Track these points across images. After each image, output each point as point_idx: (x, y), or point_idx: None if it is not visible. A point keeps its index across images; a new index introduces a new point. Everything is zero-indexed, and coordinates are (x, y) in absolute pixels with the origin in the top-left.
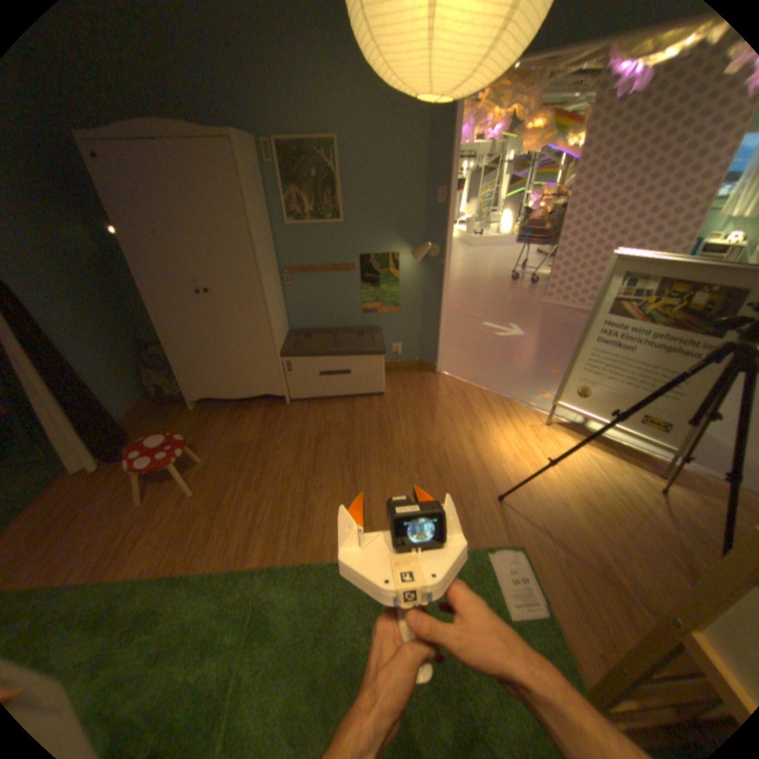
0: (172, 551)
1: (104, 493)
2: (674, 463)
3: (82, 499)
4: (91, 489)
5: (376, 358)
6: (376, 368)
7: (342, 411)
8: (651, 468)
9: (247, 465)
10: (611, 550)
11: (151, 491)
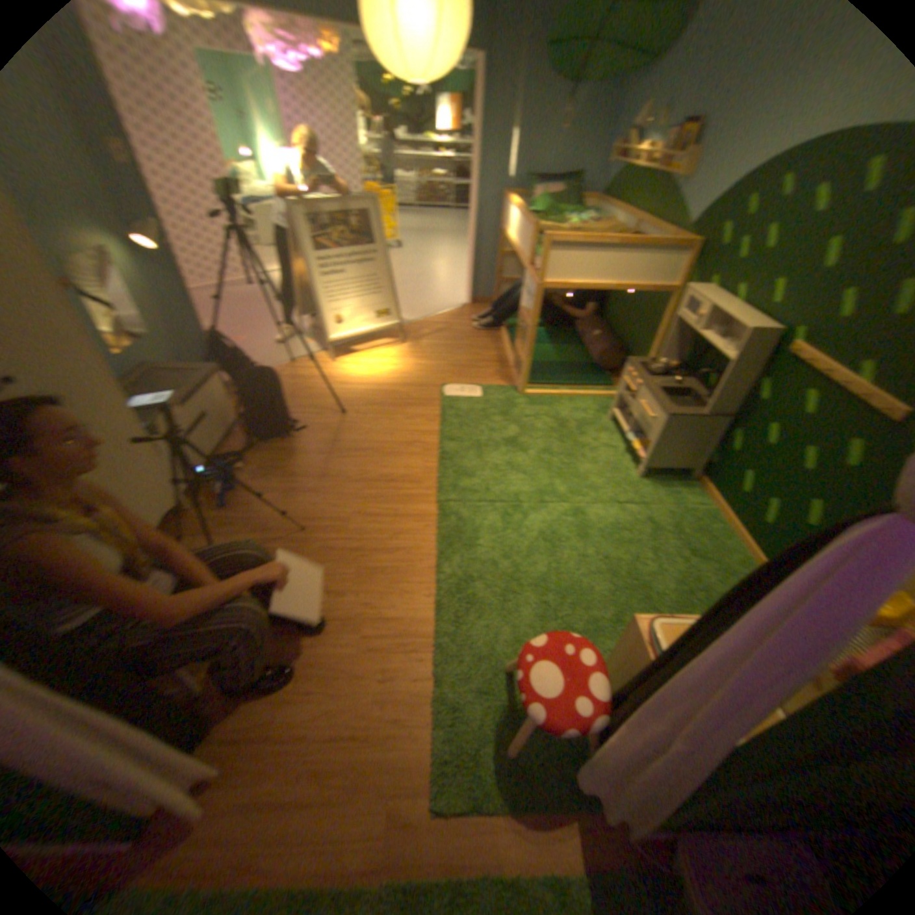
0: (406, 576)
1: (276, 718)
2: (400, 327)
3: (275, 755)
4: (253, 754)
5: (217, 380)
6: (222, 394)
7: (248, 456)
8: (401, 334)
9: (301, 535)
10: (448, 362)
11: (302, 639)
